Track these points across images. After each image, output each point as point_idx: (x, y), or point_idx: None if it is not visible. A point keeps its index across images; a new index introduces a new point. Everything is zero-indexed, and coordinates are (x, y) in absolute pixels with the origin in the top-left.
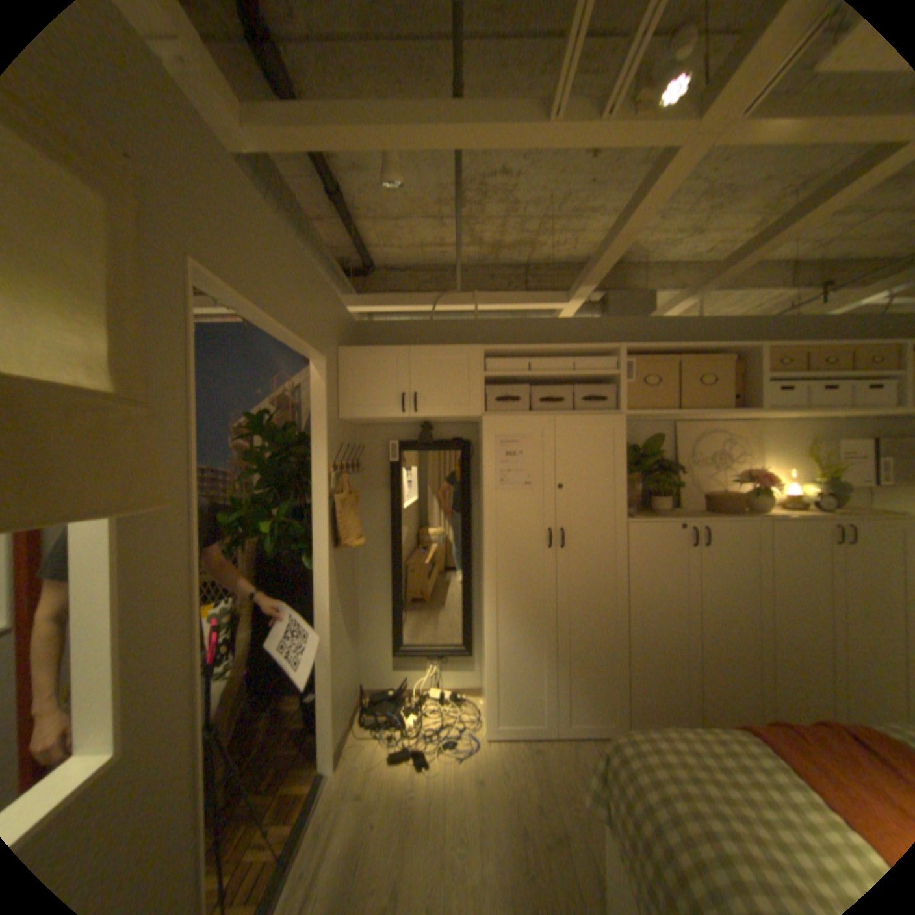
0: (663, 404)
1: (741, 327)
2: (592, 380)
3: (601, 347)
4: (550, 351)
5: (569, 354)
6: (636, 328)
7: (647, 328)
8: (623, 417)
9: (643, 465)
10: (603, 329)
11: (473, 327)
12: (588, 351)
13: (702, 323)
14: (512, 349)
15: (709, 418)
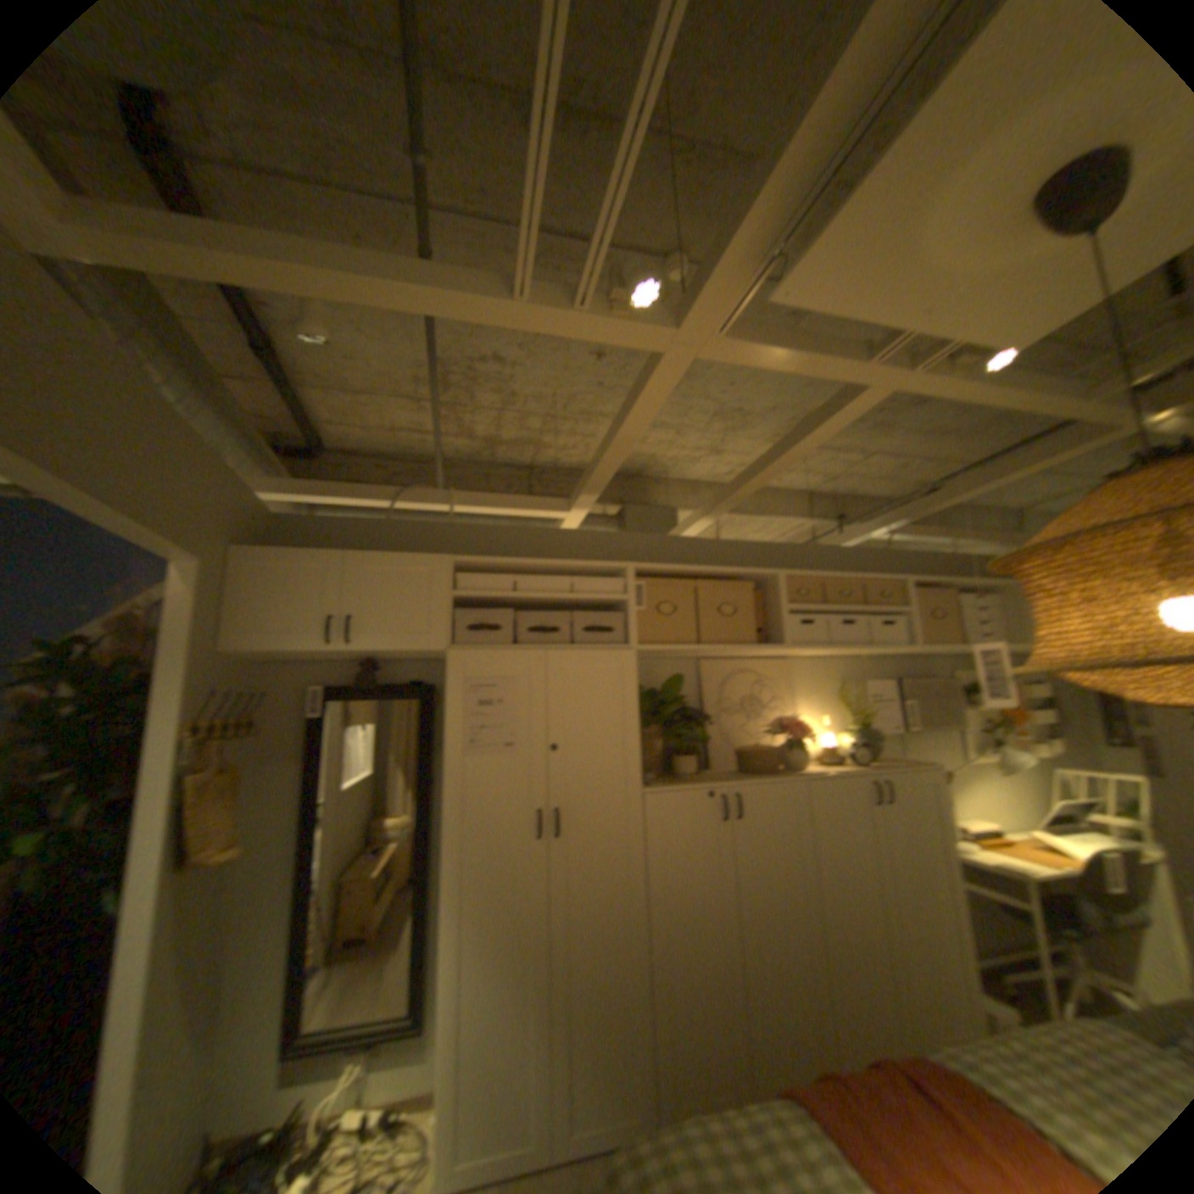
0: (680, 638)
1: (757, 553)
2: (595, 606)
3: (603, 565)
4: (540, 567)
5: (565, 572)
6: (647, 547)
7: (659, 548)
8: (630, 652)
9: (659, 715)
10: (609, 545)
11: (444, 531)
12: (587, 570)
13: (717, 546)
14: (490, 562)
15: (732, 655)
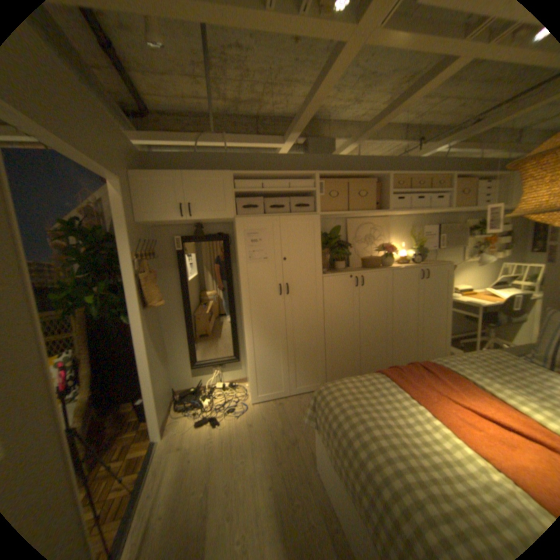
0: (340, 208)
1: (380, 162)
2: (301, 194)
3: (305, 172)
4: (275, 175)
5: (286, 177)
6: (324, 161)
7: (330, 162)
8: (318, 216)
9: (330, 244)
10: (306, 161)
11: (225, 157)
12: (297, 175)
13: (360, 159)
14: (251, 173)
15: (364, 215)
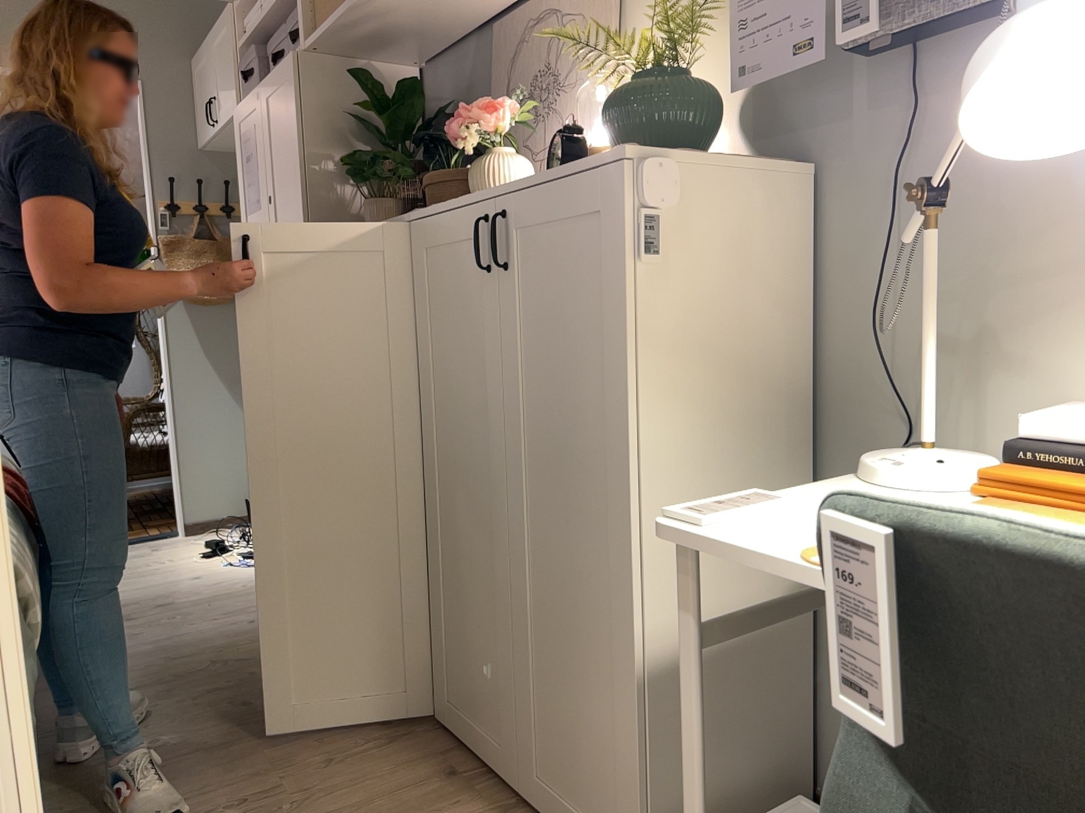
0: None
1: None
2: None
3: None
4: None
5: None
6: None
7: None
8: (295, 54)
9: (387, 141)
10: None
11: None
12: None
13: None
14: None
15: None
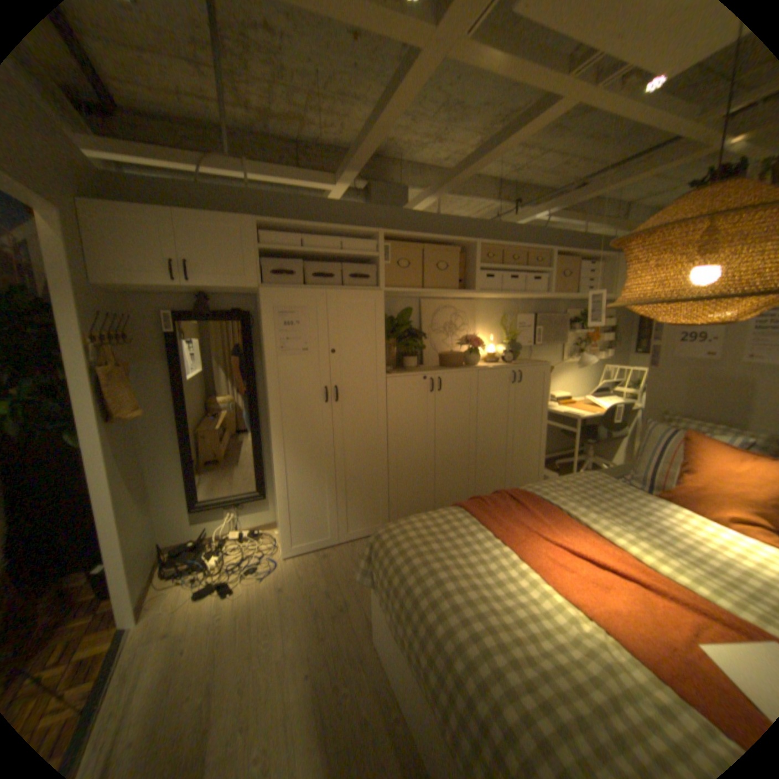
0: (411, 284)
1: (464, 225)
2: (357, 259)
3: (364, 229)
4: (320, 228)
5: (337, 233)
6: (392, 217)
7: (400, 218)
8: (381, 292)
9: (397, 332)
10: (366, 214)
11: (244, 195)
12: (353, 232)
13: (439, 219)
14: (284, 223)
15: (442, 296)
